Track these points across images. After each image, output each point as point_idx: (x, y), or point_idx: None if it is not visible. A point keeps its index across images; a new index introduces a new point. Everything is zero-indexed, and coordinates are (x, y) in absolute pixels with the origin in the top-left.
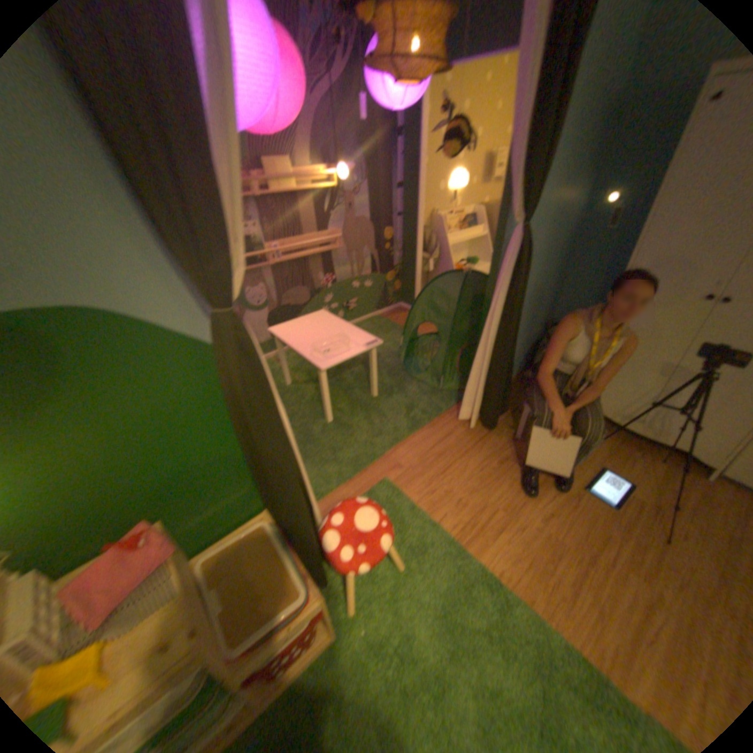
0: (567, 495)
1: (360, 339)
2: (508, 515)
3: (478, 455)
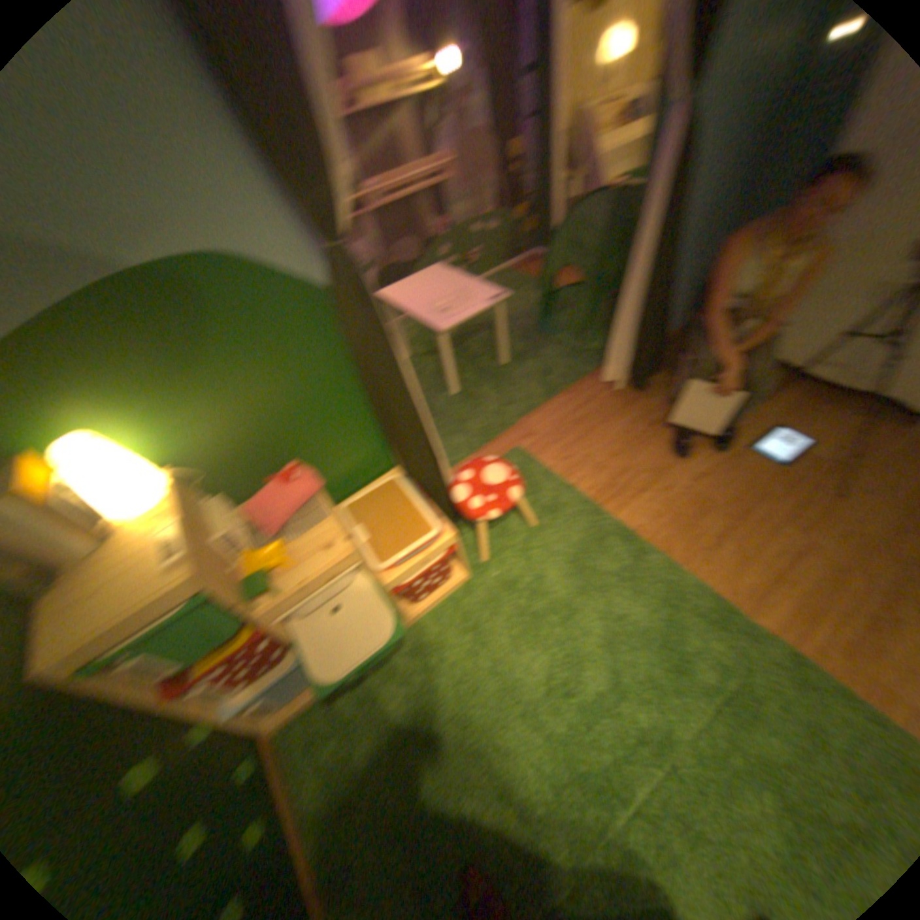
0: (727, 455)
1: (485, 293)
2: (653, 476)
3: (624, 419)
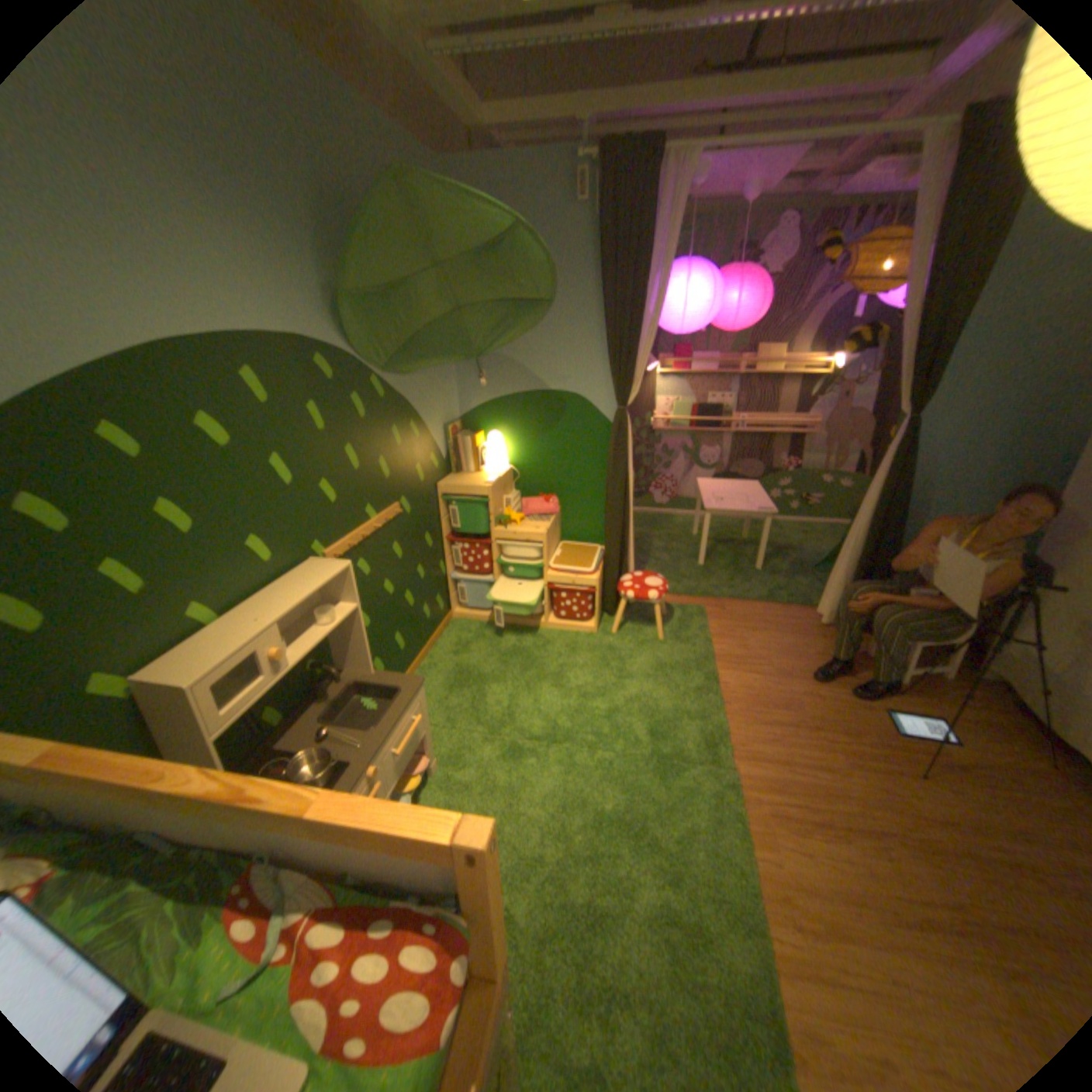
0: (859, 703)
1: (760, 505)
2: (776, 674)
3: (803, 641)
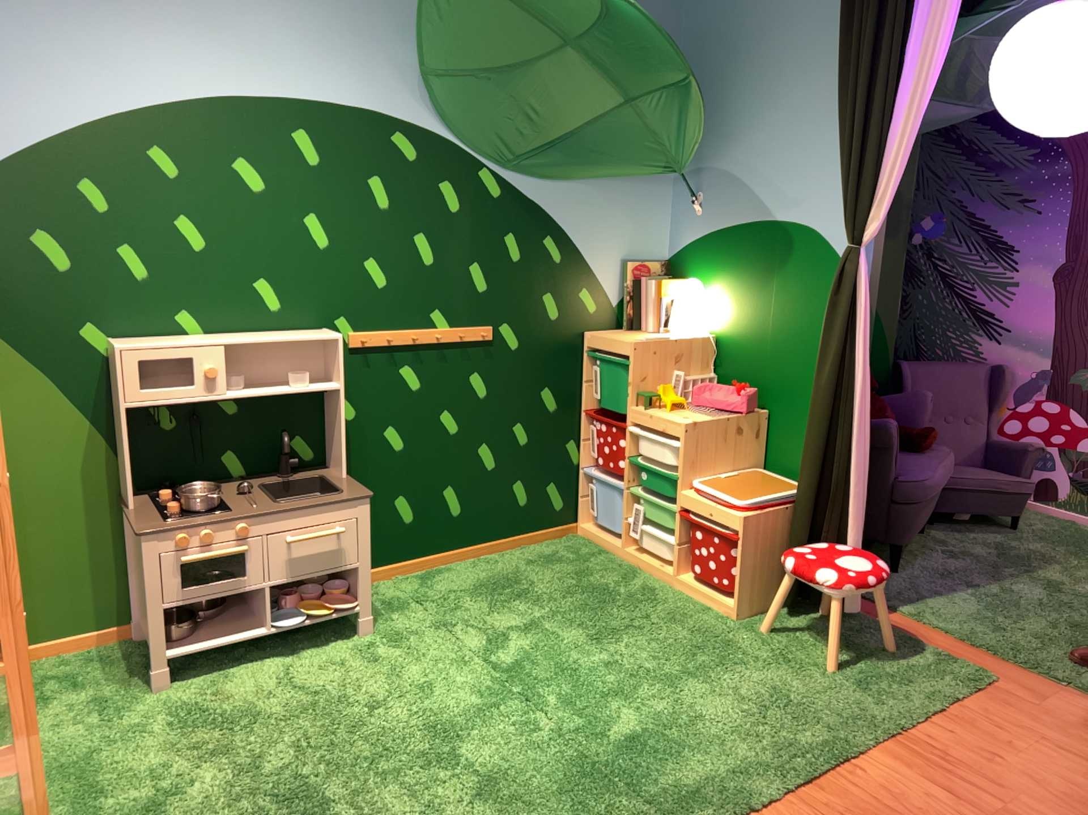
0: None
1: None
2: None
3: None
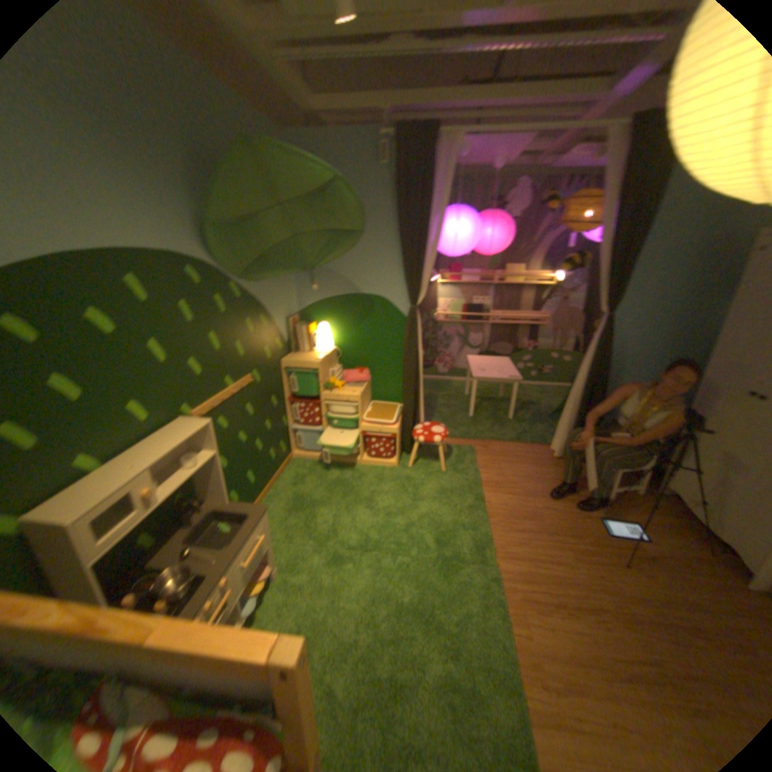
0: (581, 514)
1: (509, 374)
2: (524, 494)
3: (542, 470)
